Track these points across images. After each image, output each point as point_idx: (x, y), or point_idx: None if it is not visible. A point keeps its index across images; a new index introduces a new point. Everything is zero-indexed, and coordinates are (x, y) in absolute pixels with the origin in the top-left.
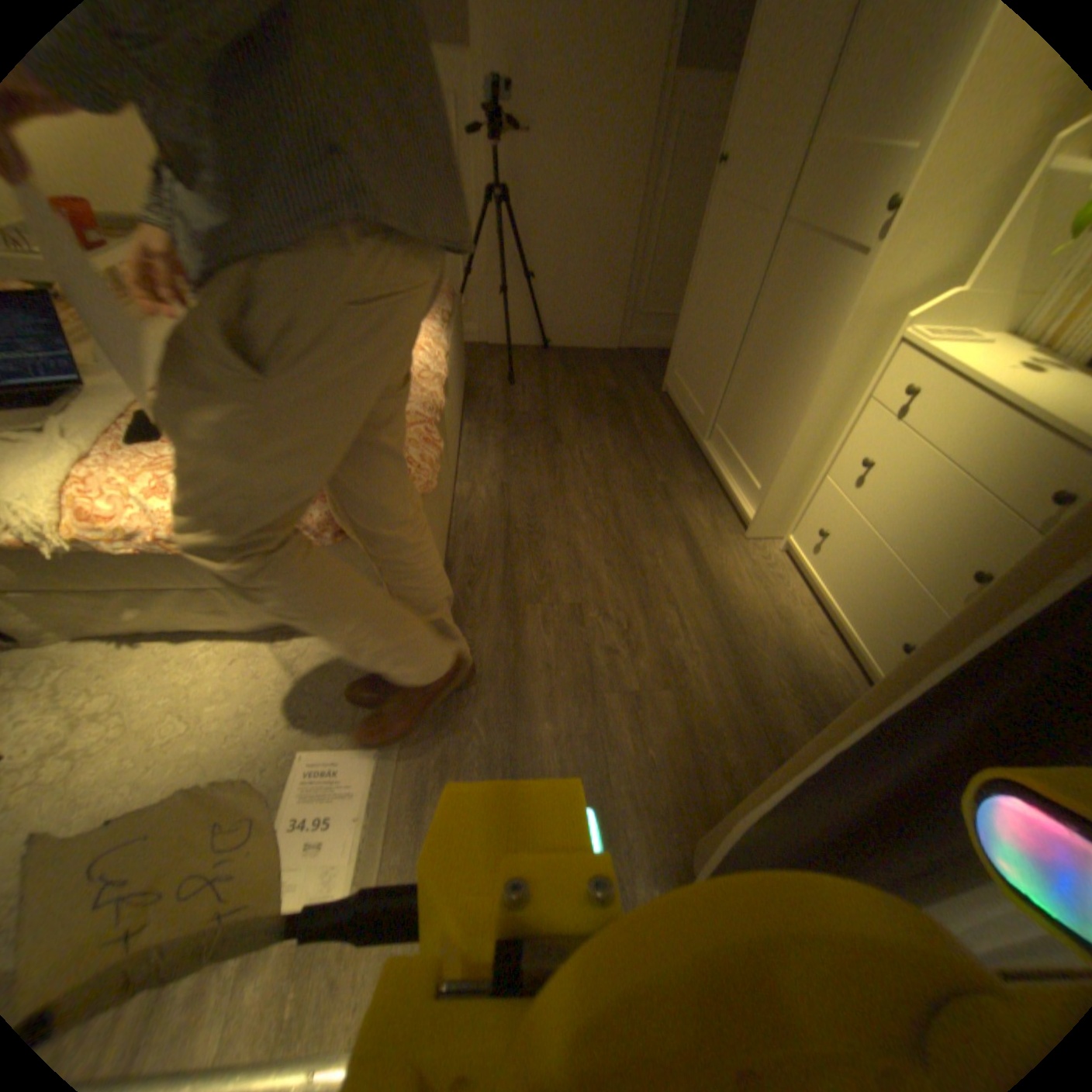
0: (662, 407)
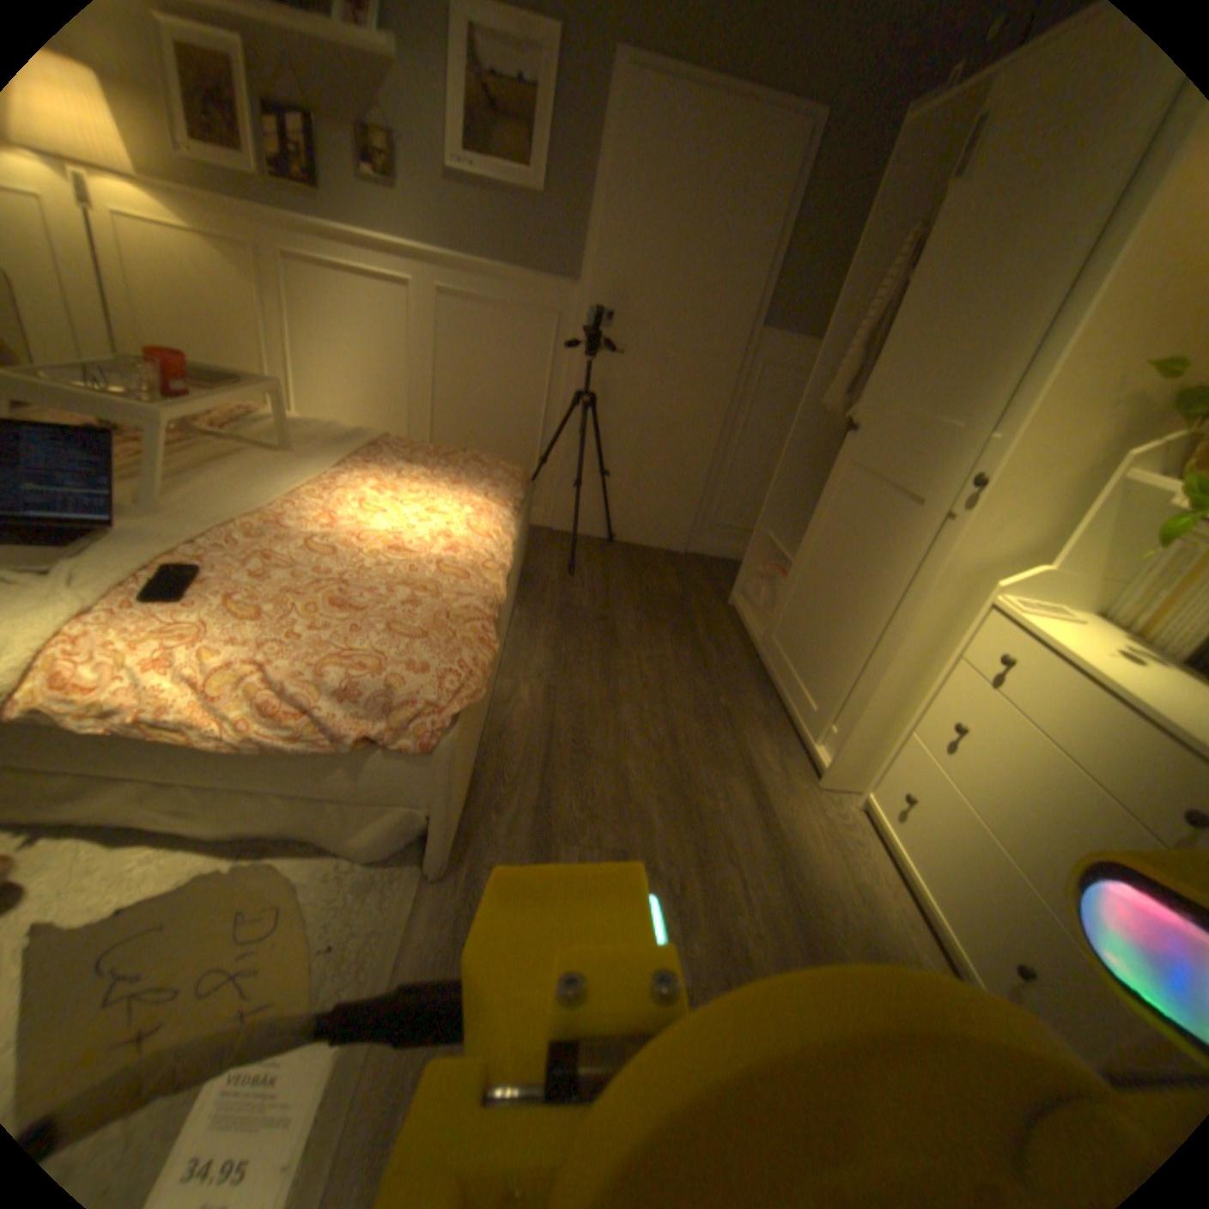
0: (727, 621)
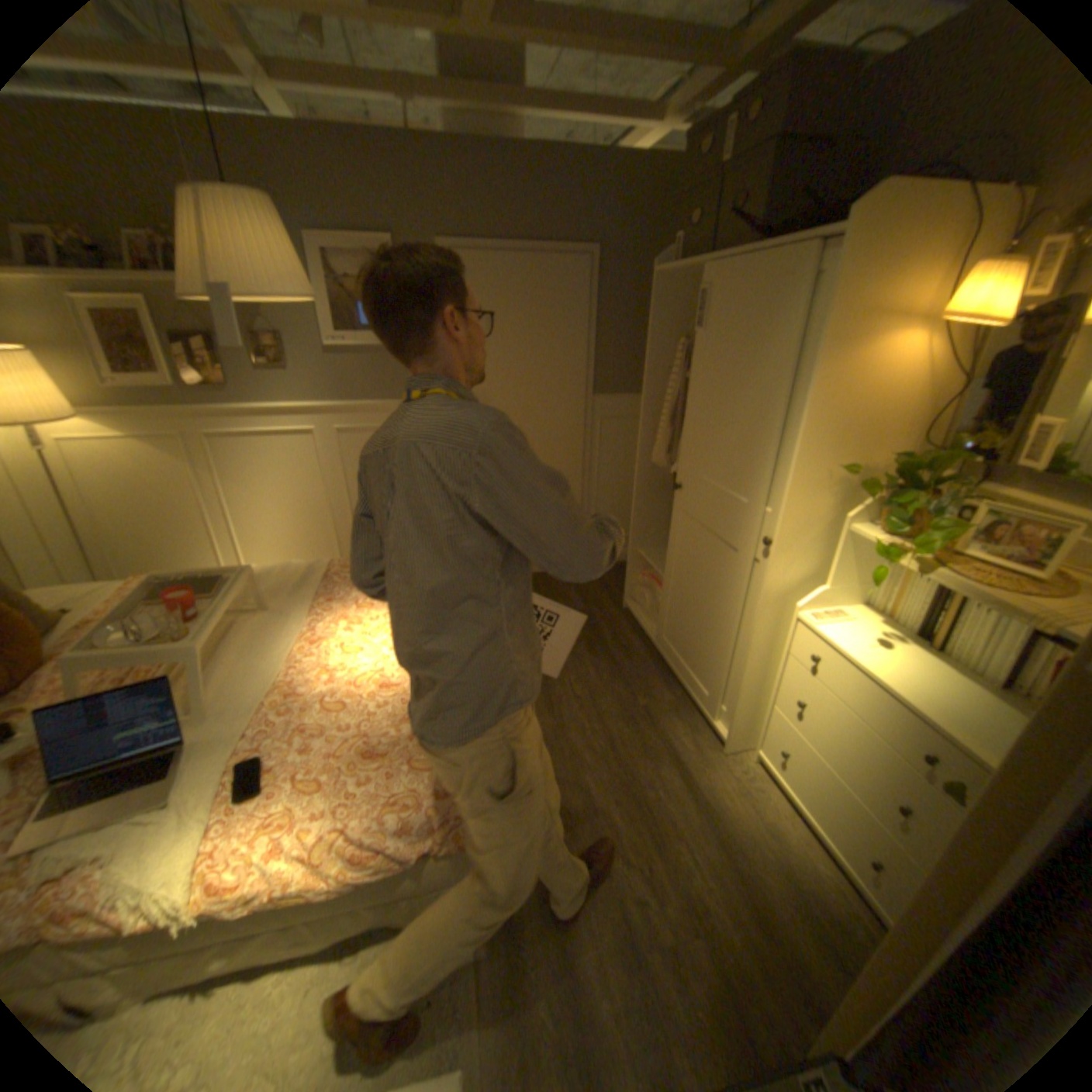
0: (627, 624)
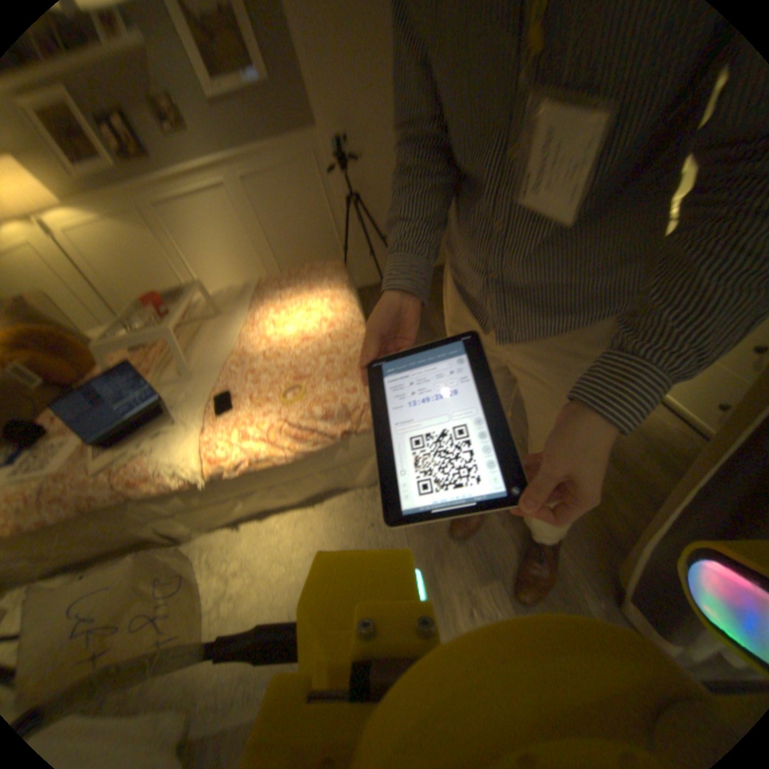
0: None
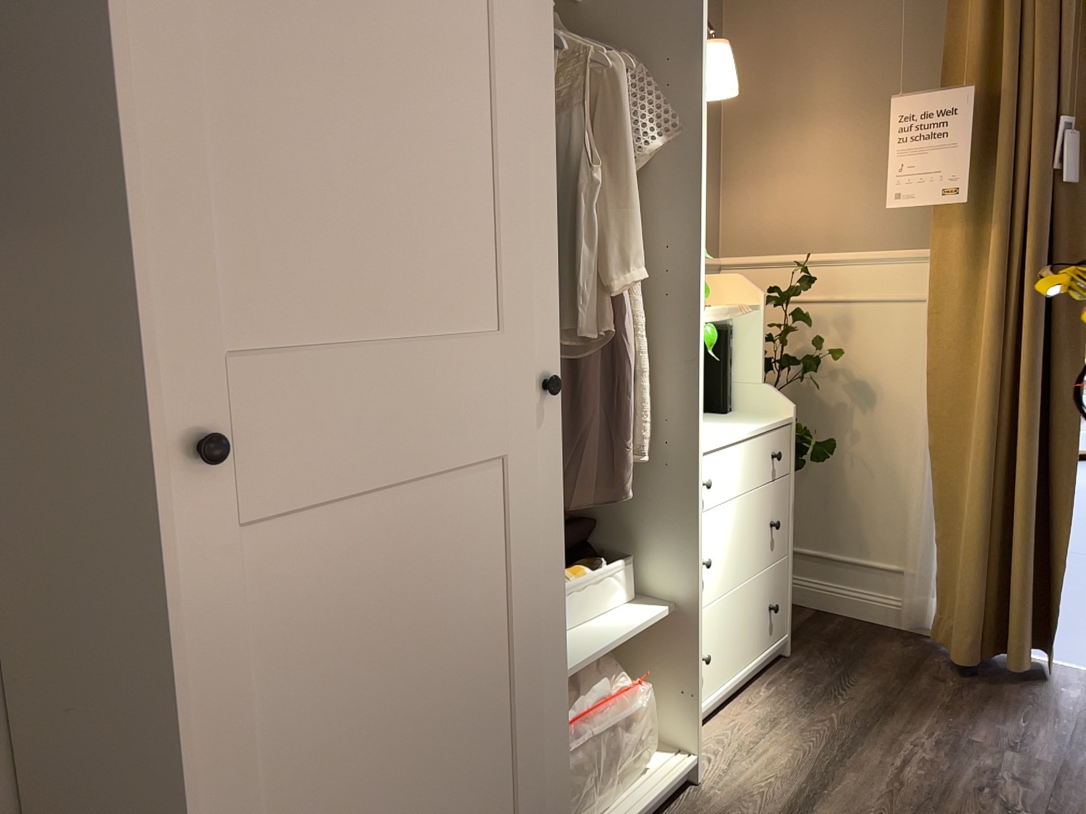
0: None
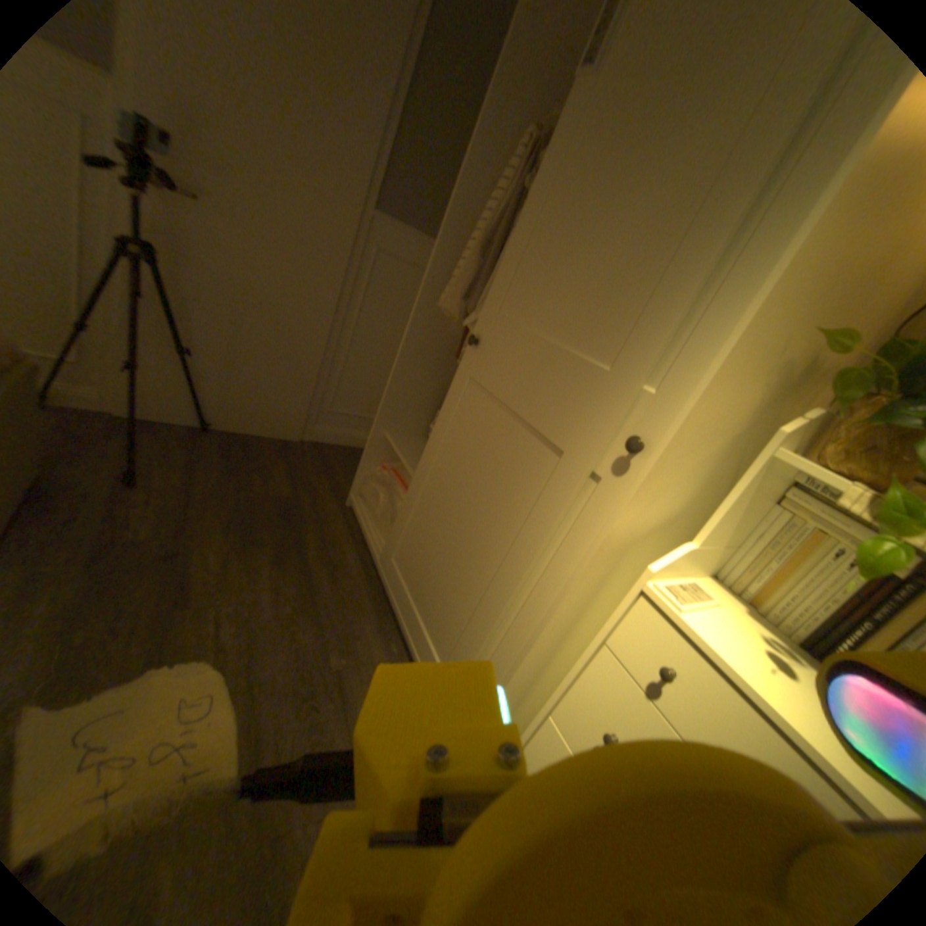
0: (345, 529)
